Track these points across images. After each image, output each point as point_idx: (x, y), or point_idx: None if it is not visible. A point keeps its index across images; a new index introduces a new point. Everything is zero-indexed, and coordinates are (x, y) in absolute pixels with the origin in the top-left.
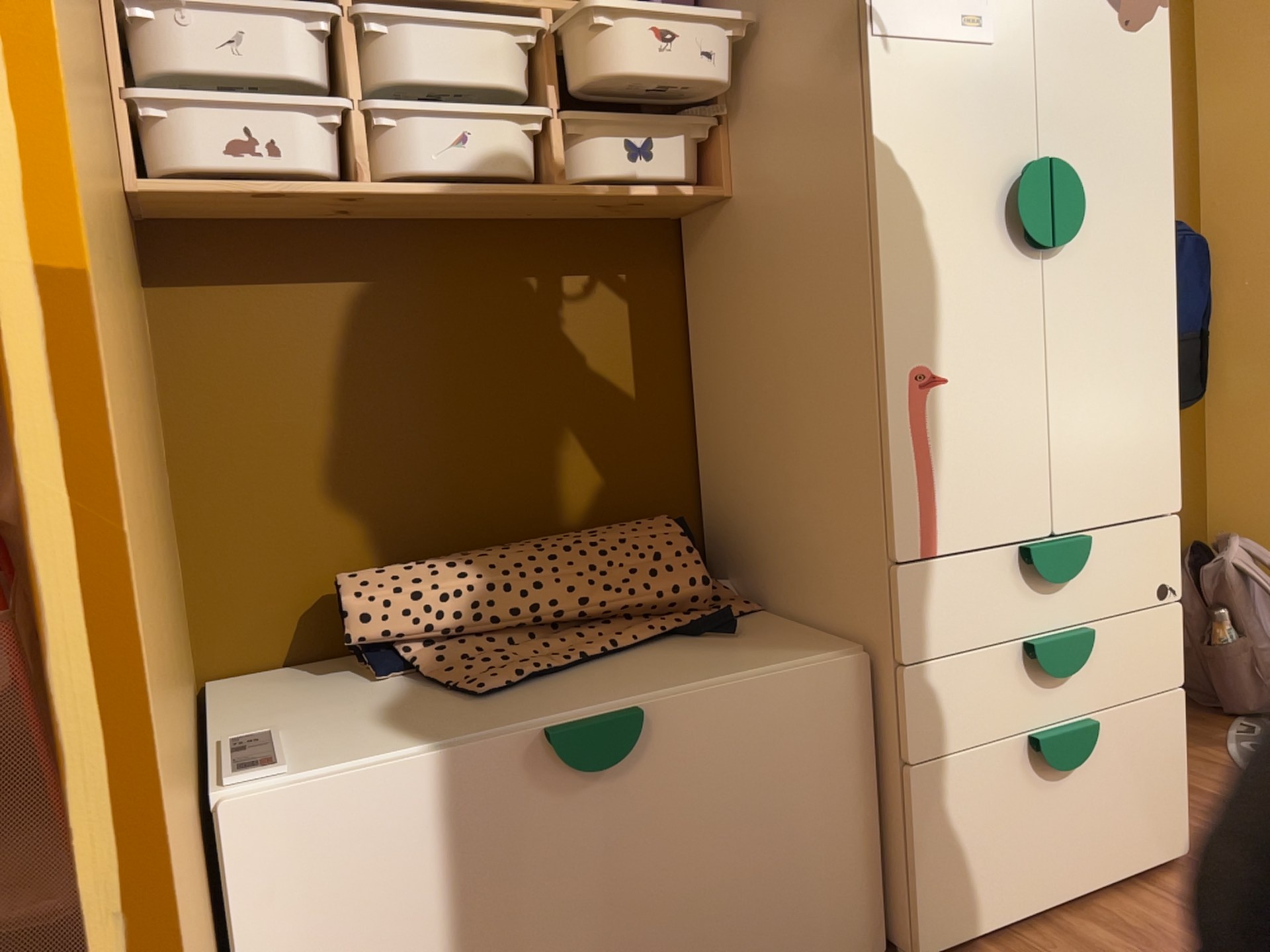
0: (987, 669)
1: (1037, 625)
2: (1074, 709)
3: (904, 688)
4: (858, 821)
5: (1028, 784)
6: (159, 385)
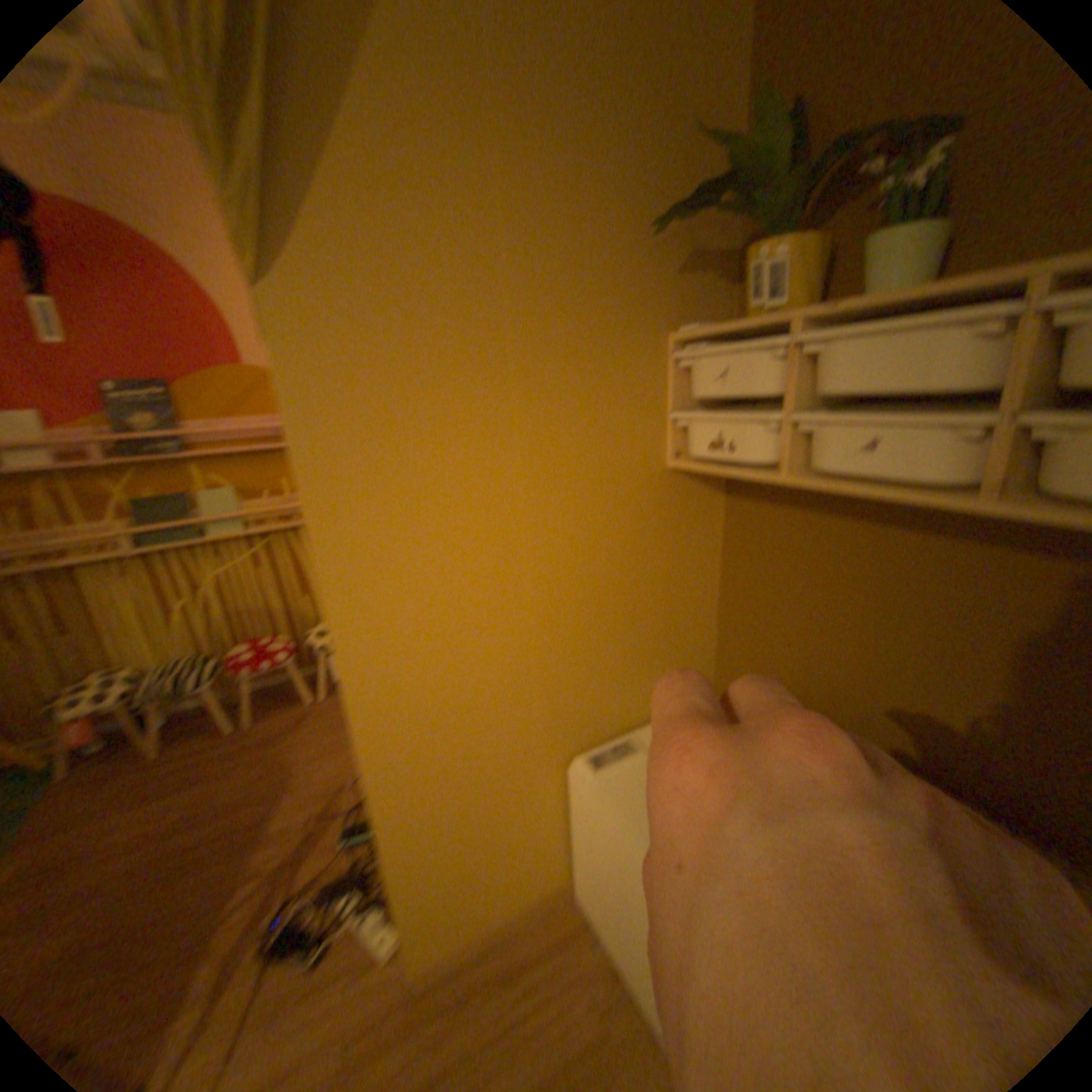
0: None
1: None
2: None
3: None
4: None
5: None
6: (721, 544)
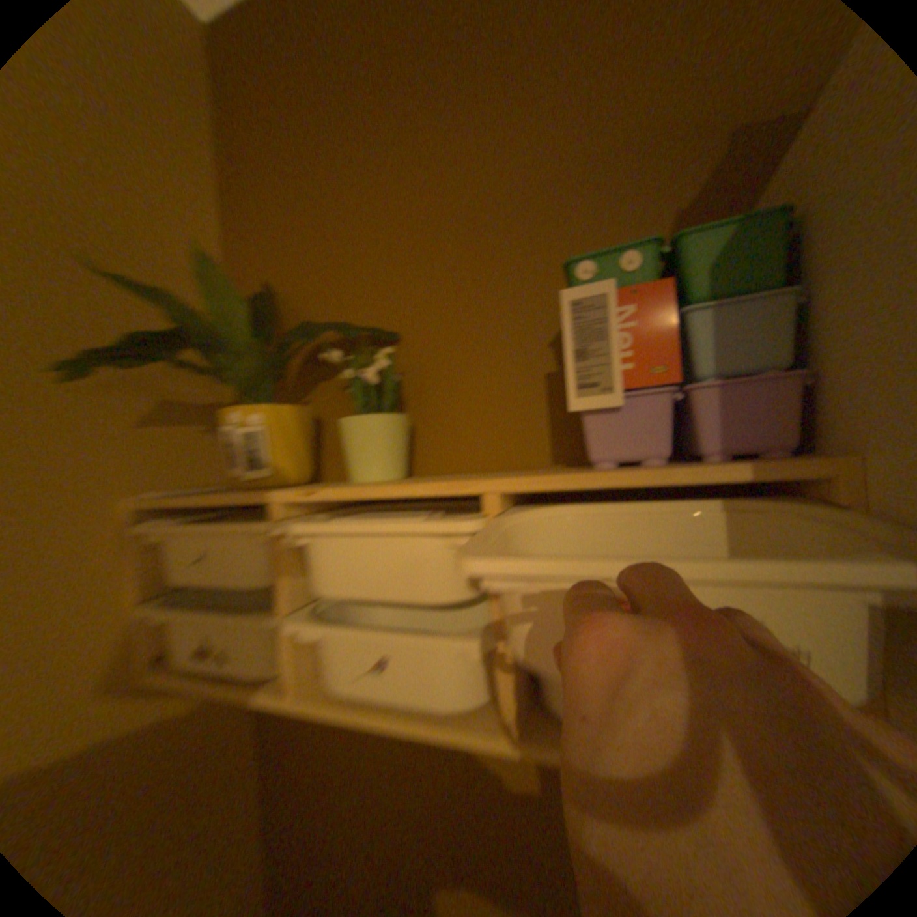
0: None
1: None
2: None
3: None
4: None
5: None
6: (251, 749)
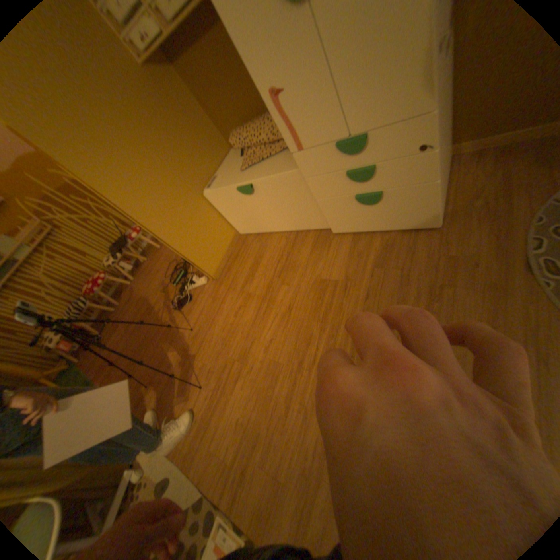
0: (333, 177)
1: (350, 164)
2: (374, 187)
3: (308, 181)
4: (314, 204)
5: (358, 204)
6: (187, 87)
